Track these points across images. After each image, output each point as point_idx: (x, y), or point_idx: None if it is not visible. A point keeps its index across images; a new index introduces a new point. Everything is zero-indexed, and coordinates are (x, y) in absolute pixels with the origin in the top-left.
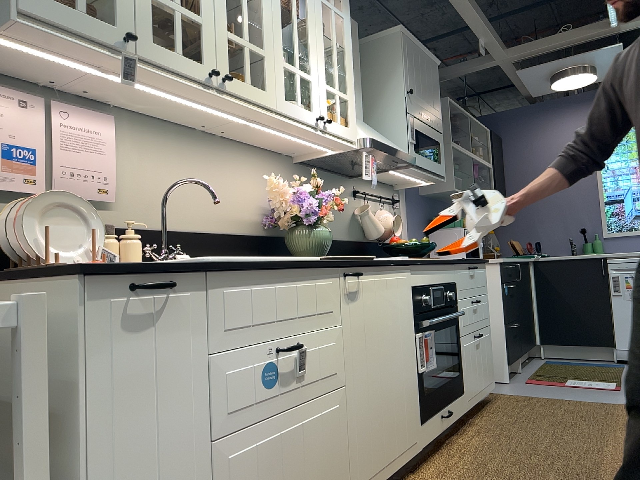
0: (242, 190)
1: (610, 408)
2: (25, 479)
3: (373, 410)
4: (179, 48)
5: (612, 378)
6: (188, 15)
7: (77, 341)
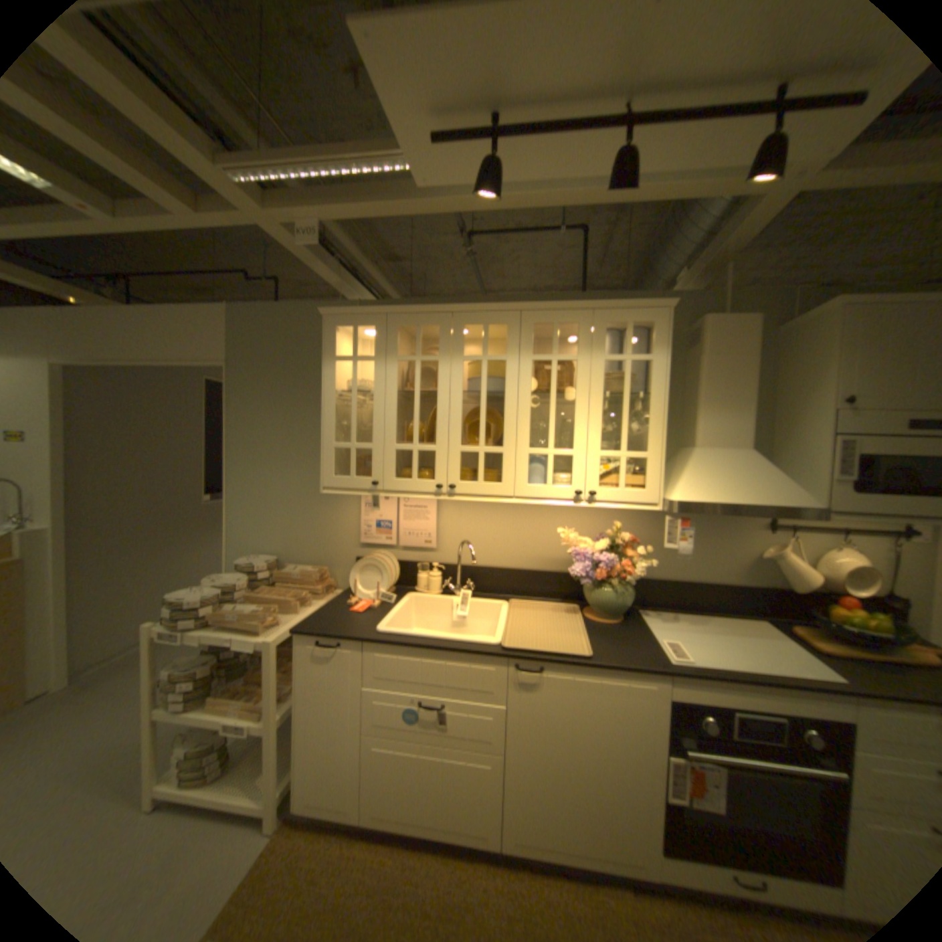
0: (548, 536)
1: None
2: (265, 709)
3: (549, 794)
4: (415, 475)
5: None
6: (424, 449)
7: (295, 661)
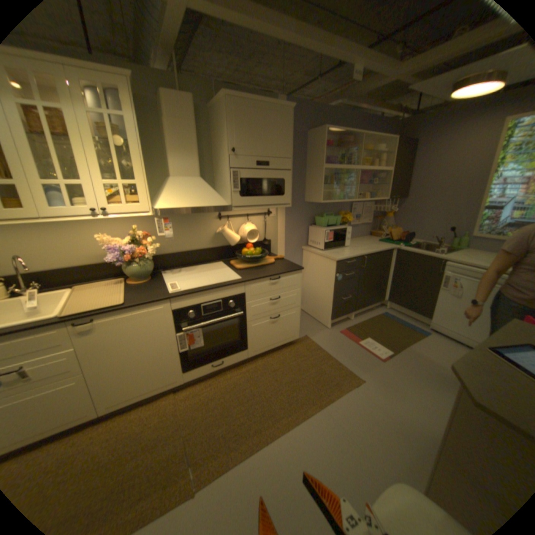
0: (92, 241)
1: (346, 380)
2: None
3: (118, 377)
4: None
5: (398, 348)
6: None
7: None
